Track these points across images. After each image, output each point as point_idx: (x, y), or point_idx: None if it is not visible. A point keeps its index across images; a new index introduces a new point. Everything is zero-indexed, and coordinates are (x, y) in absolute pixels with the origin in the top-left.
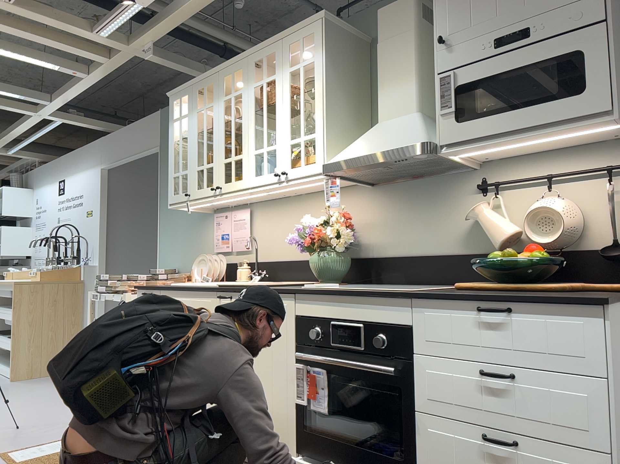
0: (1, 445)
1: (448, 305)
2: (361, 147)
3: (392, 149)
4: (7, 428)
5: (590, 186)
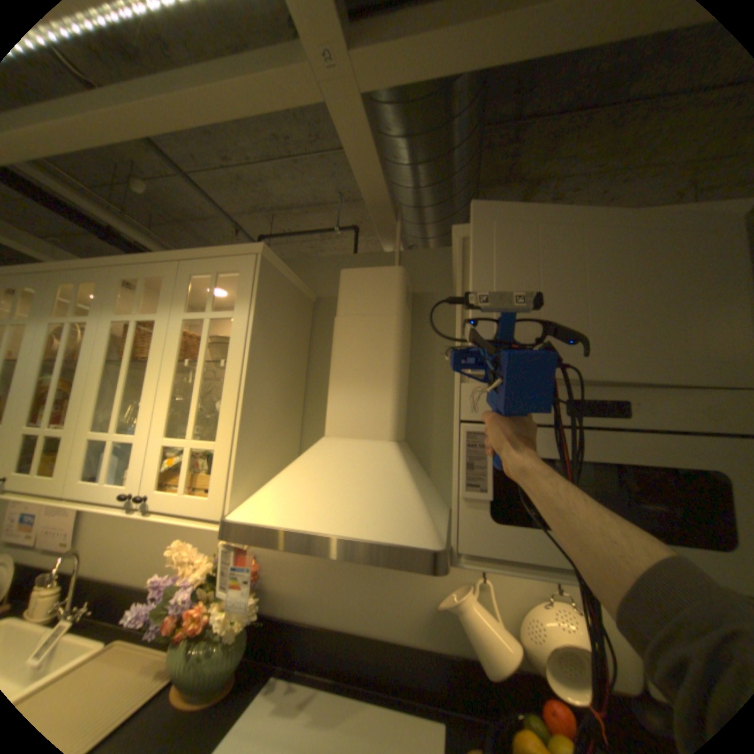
0: None
1: None
2: (302, 499)
3: (372, 542)
4: None
5: None
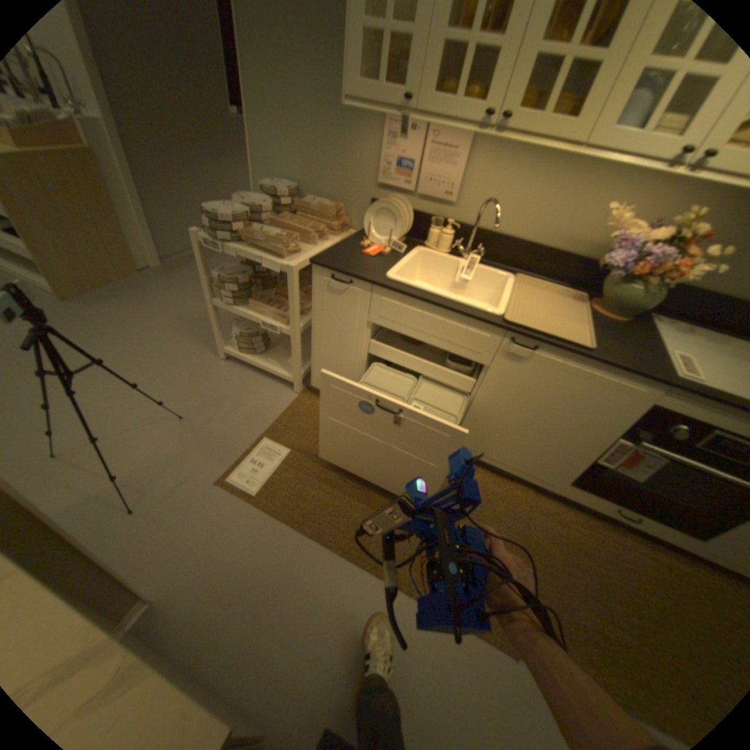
0: (196, 460)
1: None
2: None
3: None
4: (167, 422)
5: None
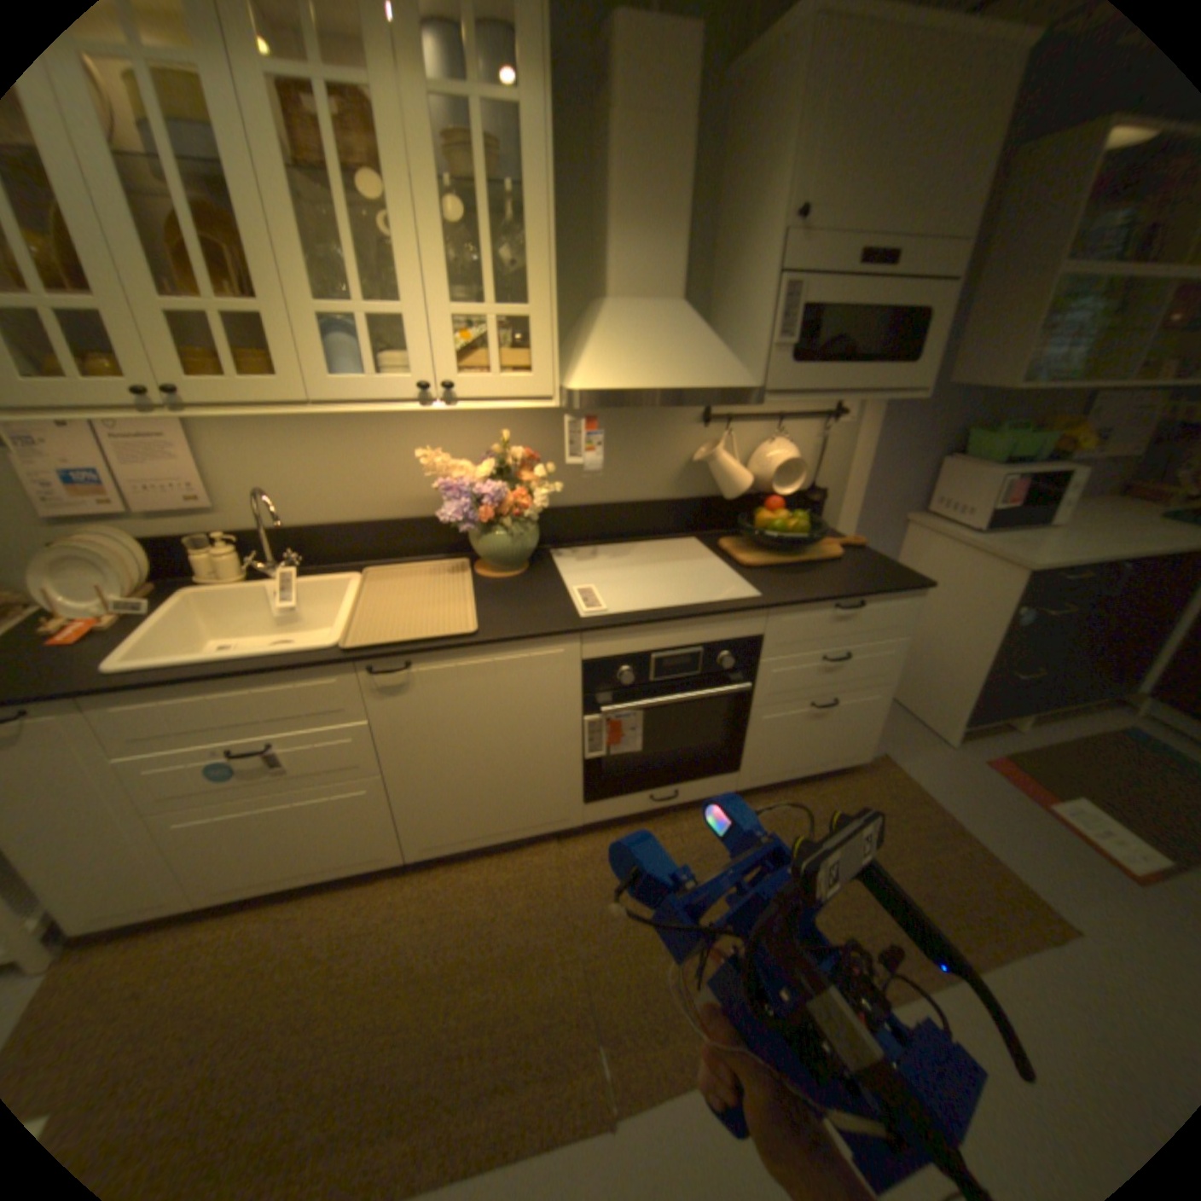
0: None
1: (809, 609)
2: (636, 365)
3: (715, 391)
4: None
5: (807, 428)
